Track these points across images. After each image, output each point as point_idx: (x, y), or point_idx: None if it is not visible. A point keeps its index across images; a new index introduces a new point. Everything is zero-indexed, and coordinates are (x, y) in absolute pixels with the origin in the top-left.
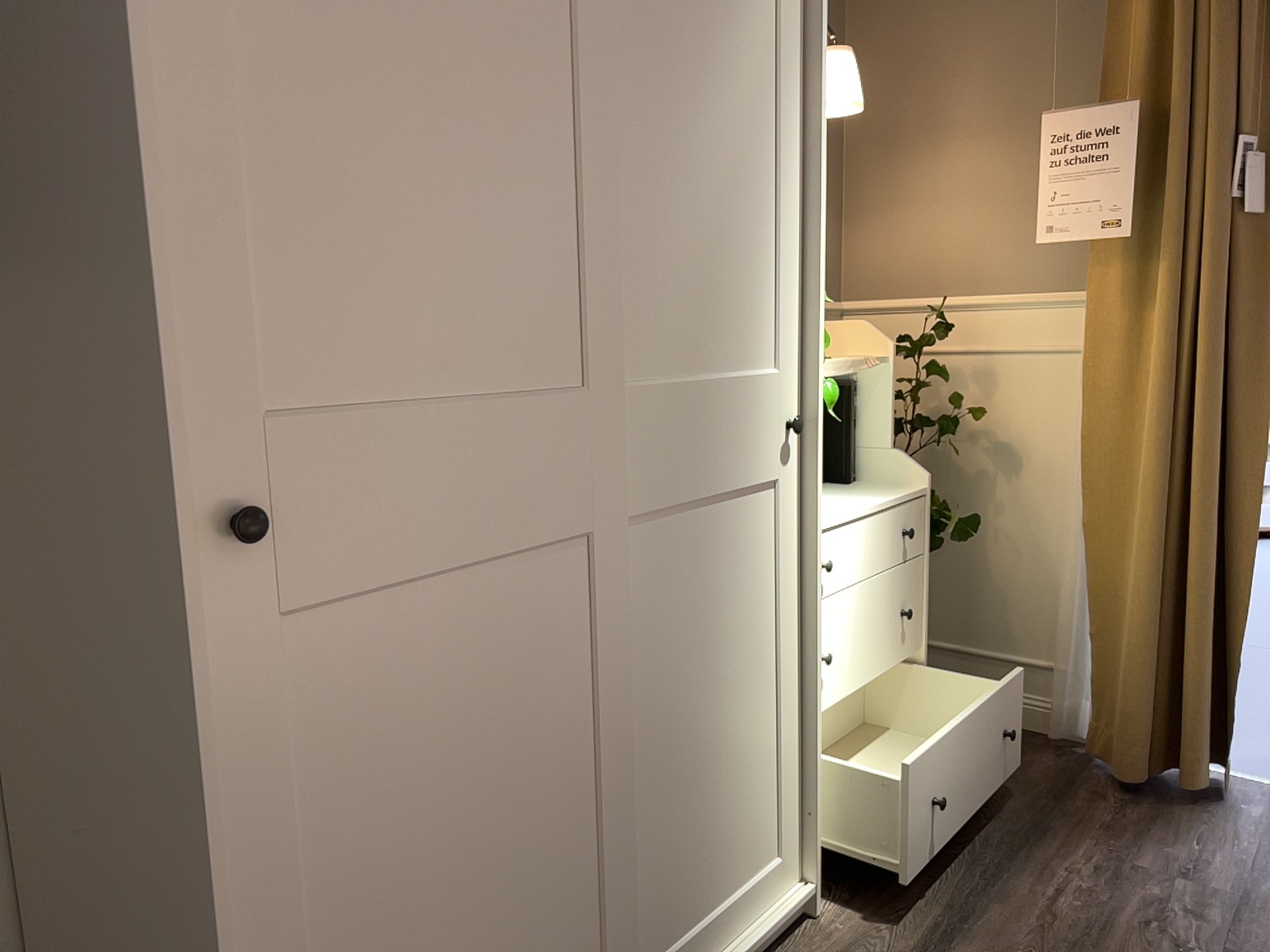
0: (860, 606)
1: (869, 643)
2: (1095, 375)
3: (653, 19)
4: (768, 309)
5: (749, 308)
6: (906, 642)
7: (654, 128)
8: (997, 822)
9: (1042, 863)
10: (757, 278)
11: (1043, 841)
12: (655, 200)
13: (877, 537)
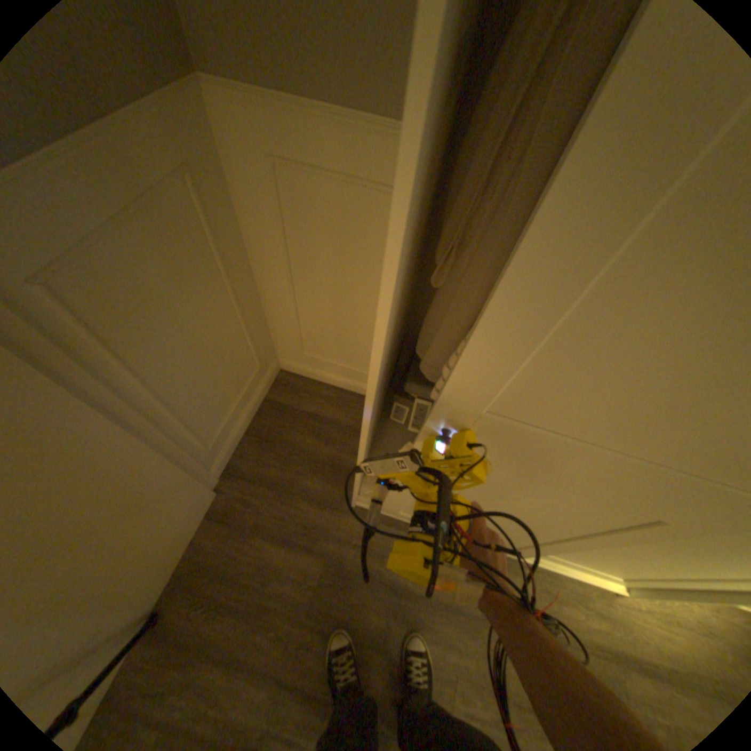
0: None
1: None
2: None
3: None
4: None
5: None
6: None
7: None
8: None
9: None
10: None
11: None
12: None
13: None
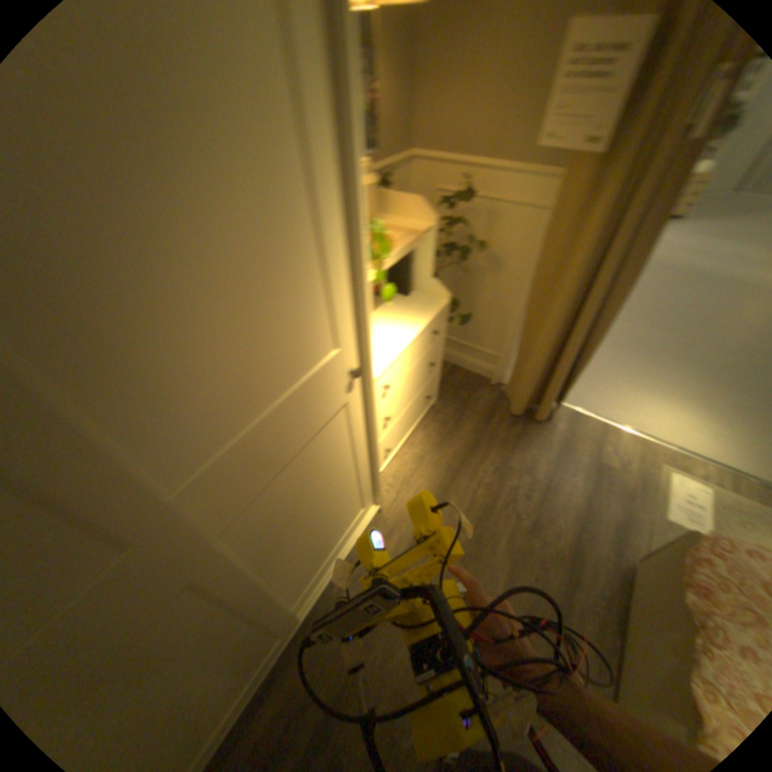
0: (405, 381)
1: (410, 389)
2: (551, 231)
3: None
4: (322, 318)
5: (303, 332)
6: (429, 373)
7: (105, 263)
8: (459, 440)
9: (473, 467)
10: (308, 305)
11: (476, 452)
12: (151, 336)
13: (416, 347)
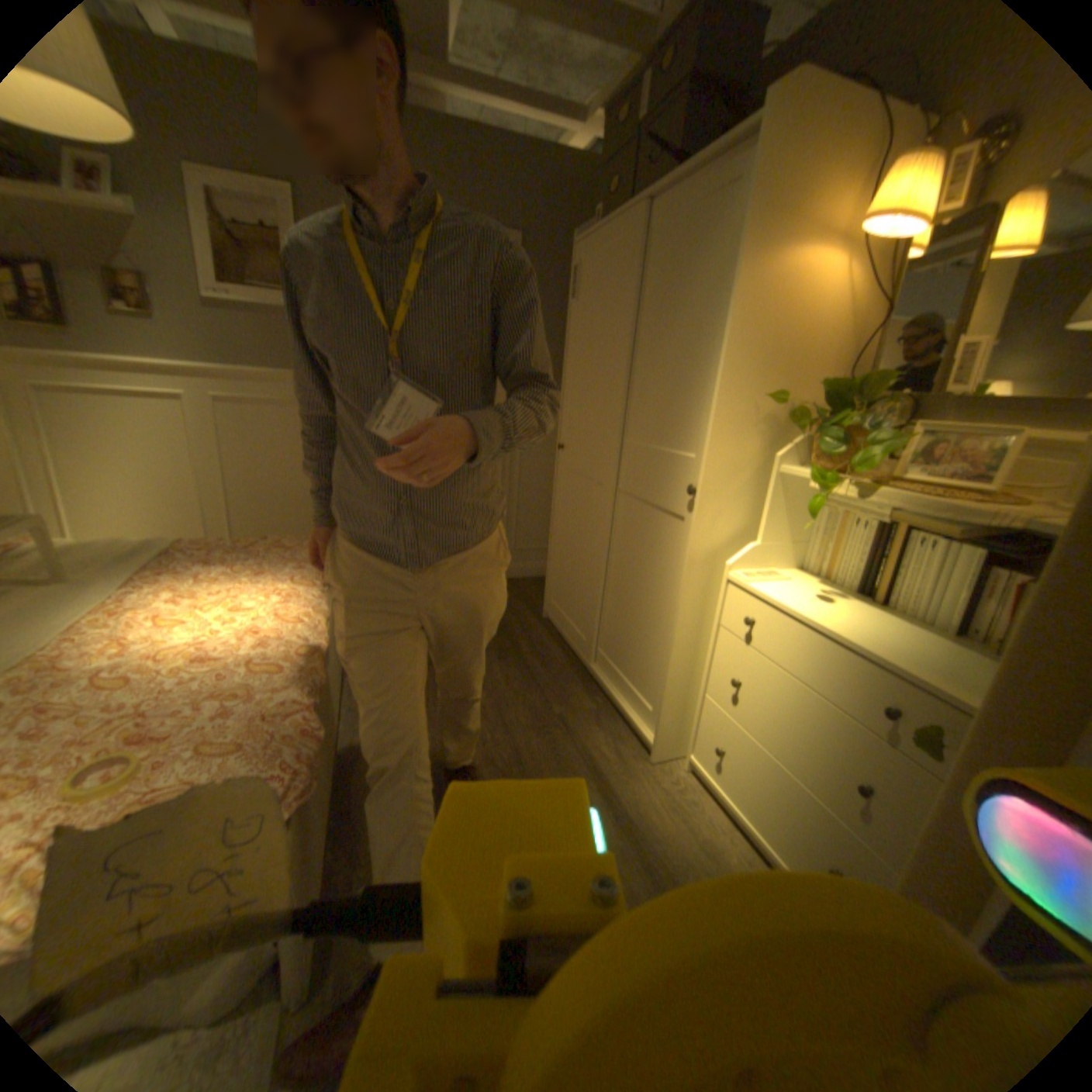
0: (791, 694)
1: (798, 740)
2: None
3: (660, 290)
4: (696, 420)
5: (684, 418)
6: (865, 820)
7: (654, 338)
8: None
9: None
10: (692, 402)
11: None
12: (649, 369)
13: (831, 662)
